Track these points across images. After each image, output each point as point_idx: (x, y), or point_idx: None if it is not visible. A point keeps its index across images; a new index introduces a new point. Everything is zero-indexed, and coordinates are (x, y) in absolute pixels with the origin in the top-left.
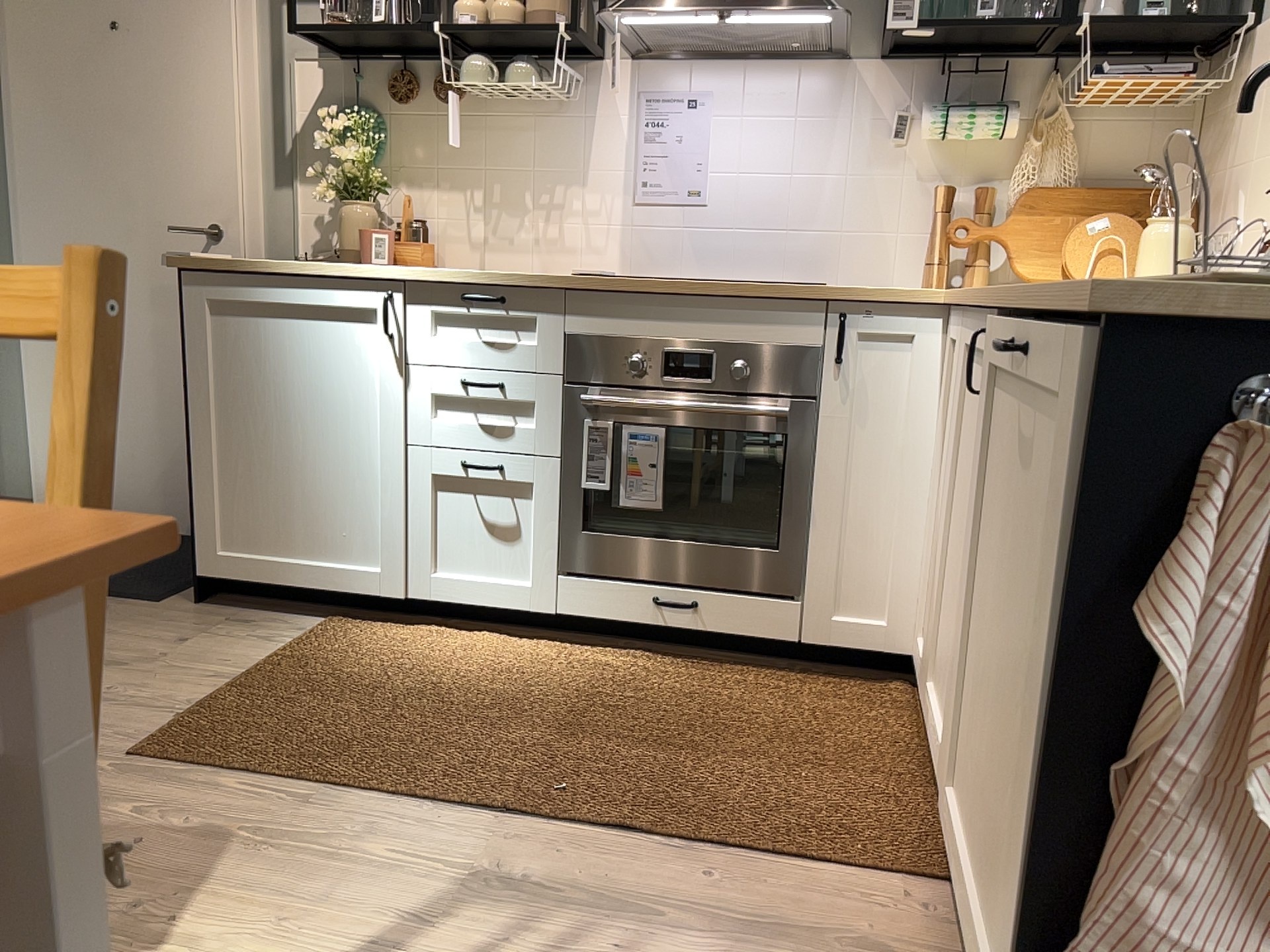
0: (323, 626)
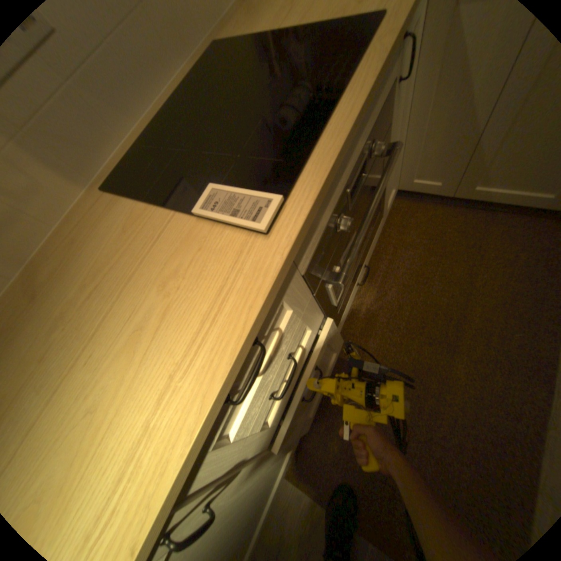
0: (297, 484)
